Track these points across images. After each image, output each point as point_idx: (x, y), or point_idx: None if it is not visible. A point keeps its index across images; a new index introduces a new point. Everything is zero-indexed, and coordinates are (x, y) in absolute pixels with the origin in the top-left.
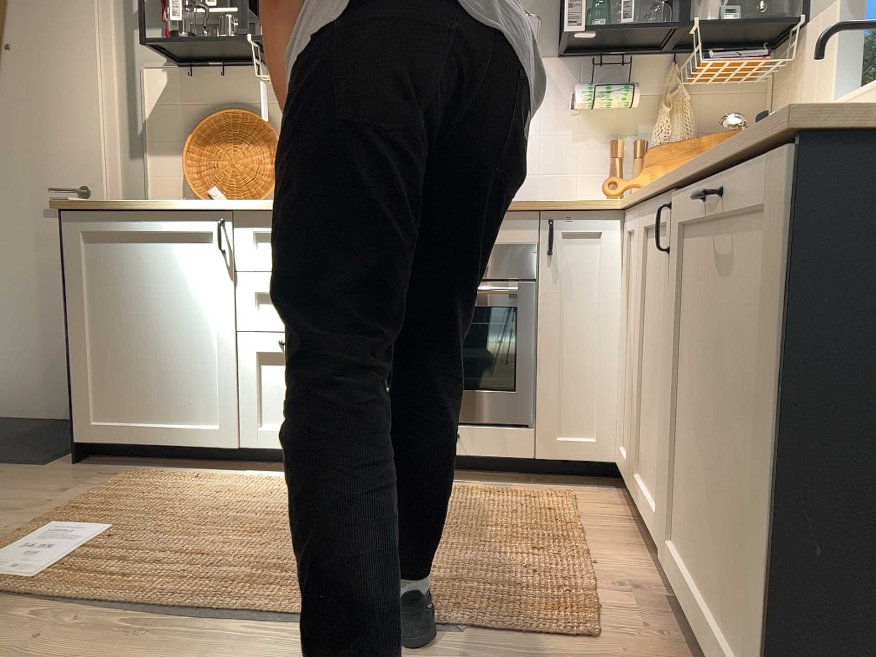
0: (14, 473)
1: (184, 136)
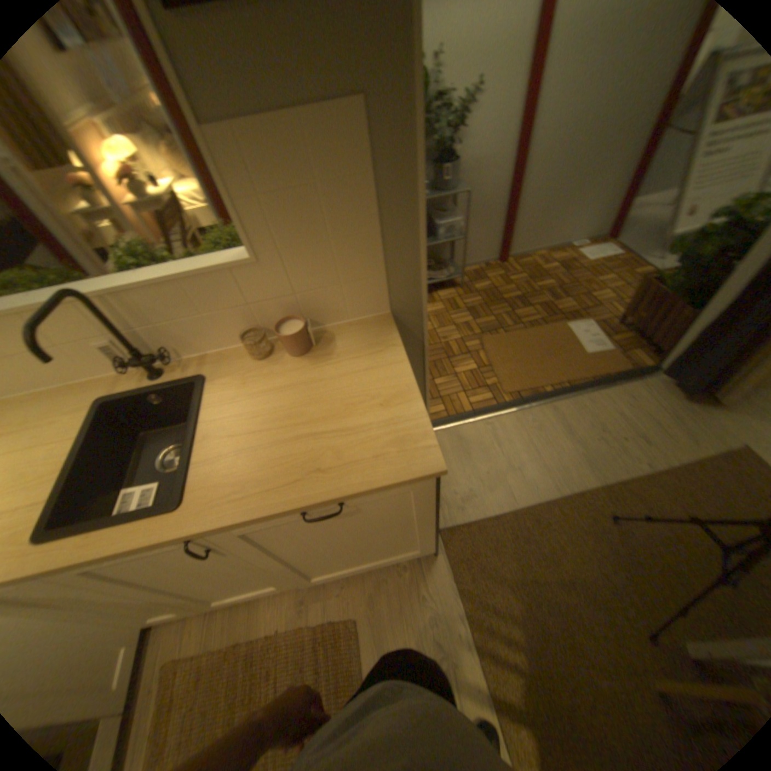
0: None
1: None
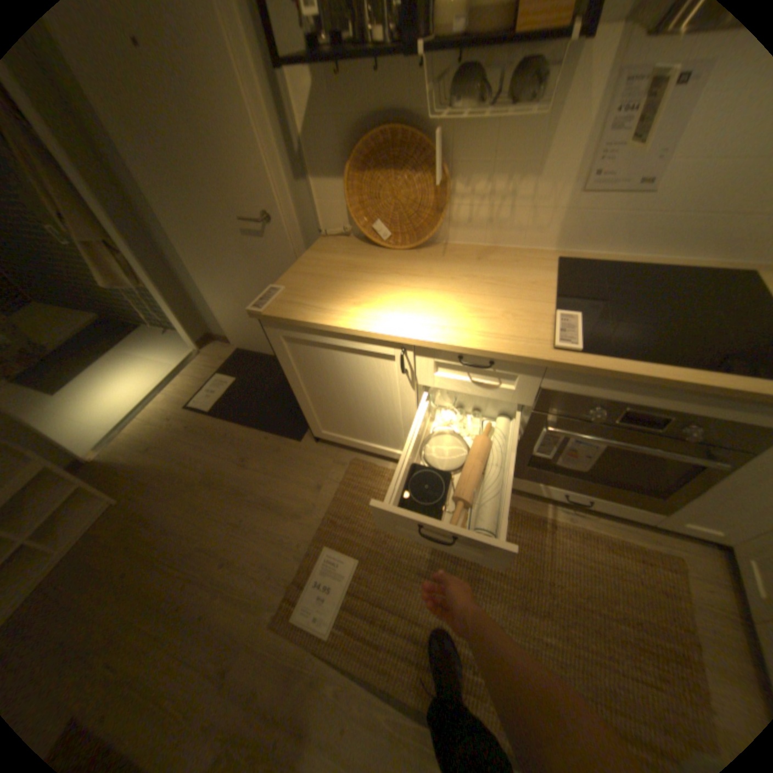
0: (286, 450)
1: (341, 154)
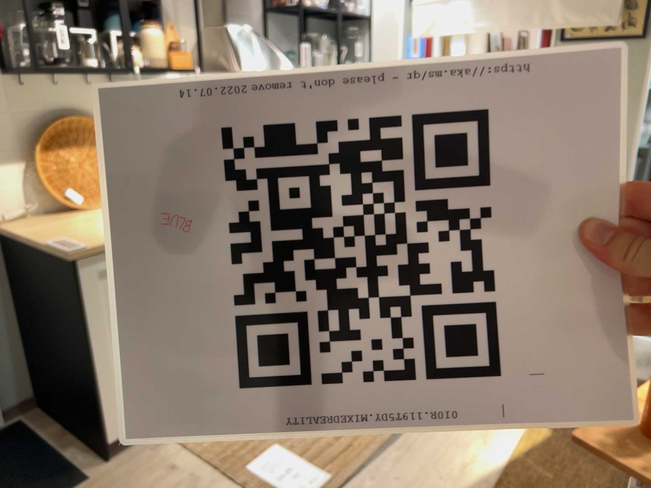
0: None
1: (17, 144)
